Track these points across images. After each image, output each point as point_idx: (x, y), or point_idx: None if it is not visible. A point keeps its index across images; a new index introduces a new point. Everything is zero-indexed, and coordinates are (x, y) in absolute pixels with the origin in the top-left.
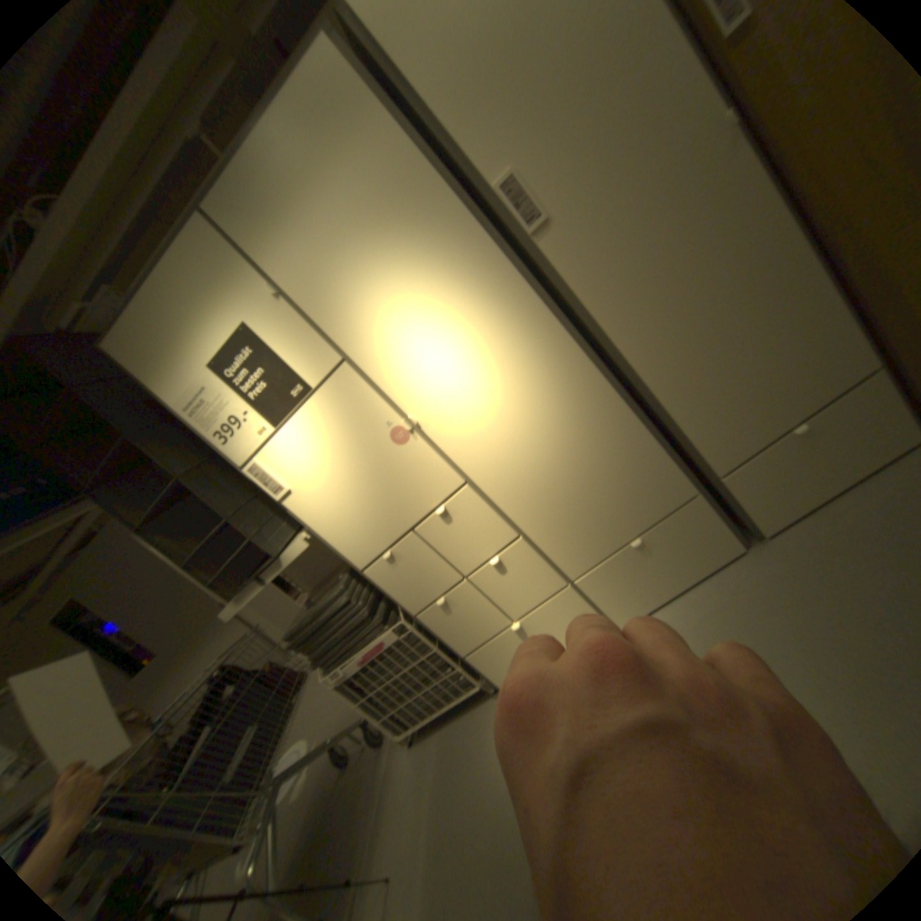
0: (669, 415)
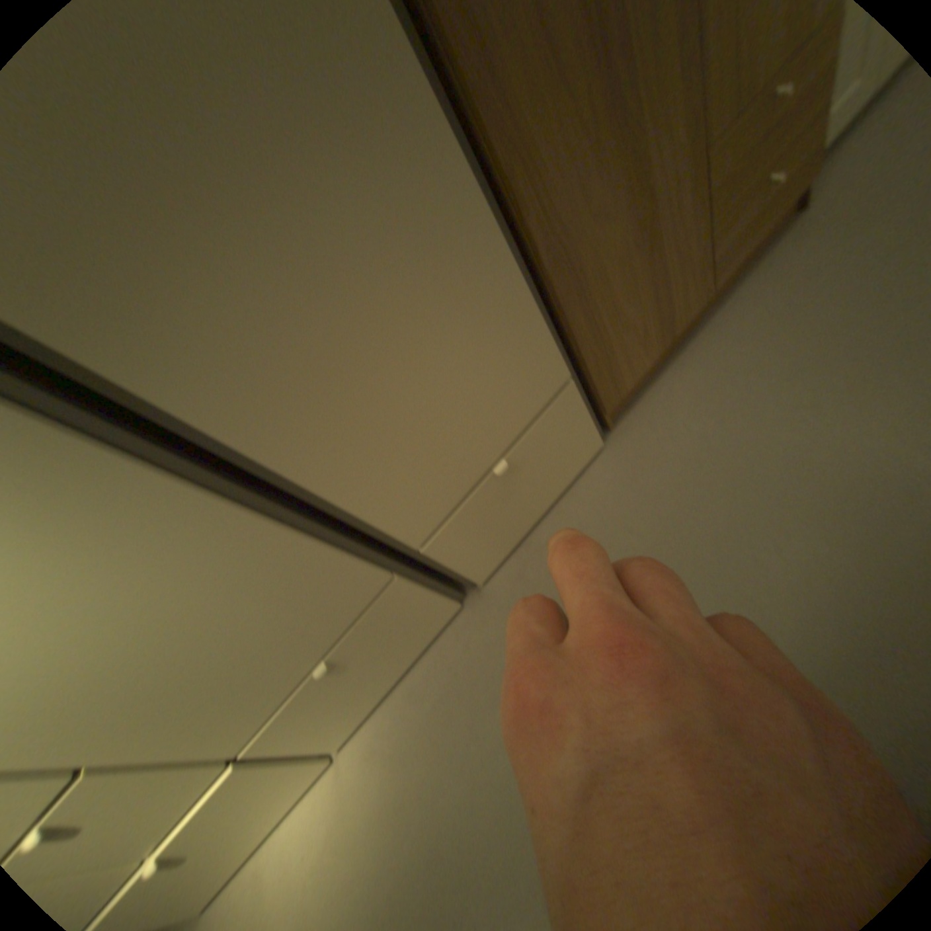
0: (317, 500)
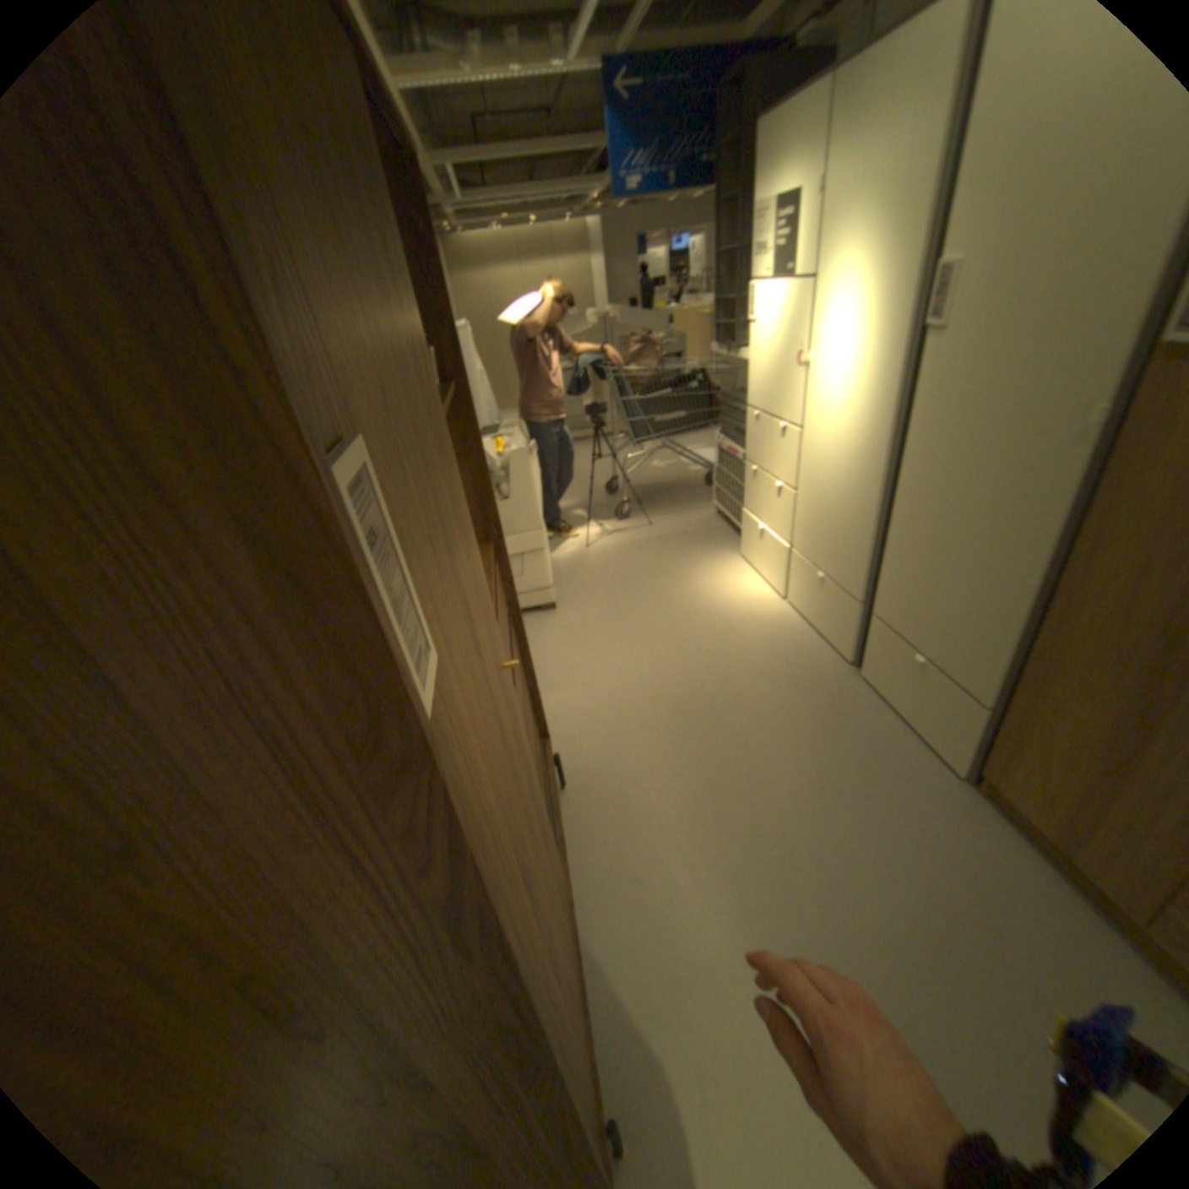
0: (888, 543)
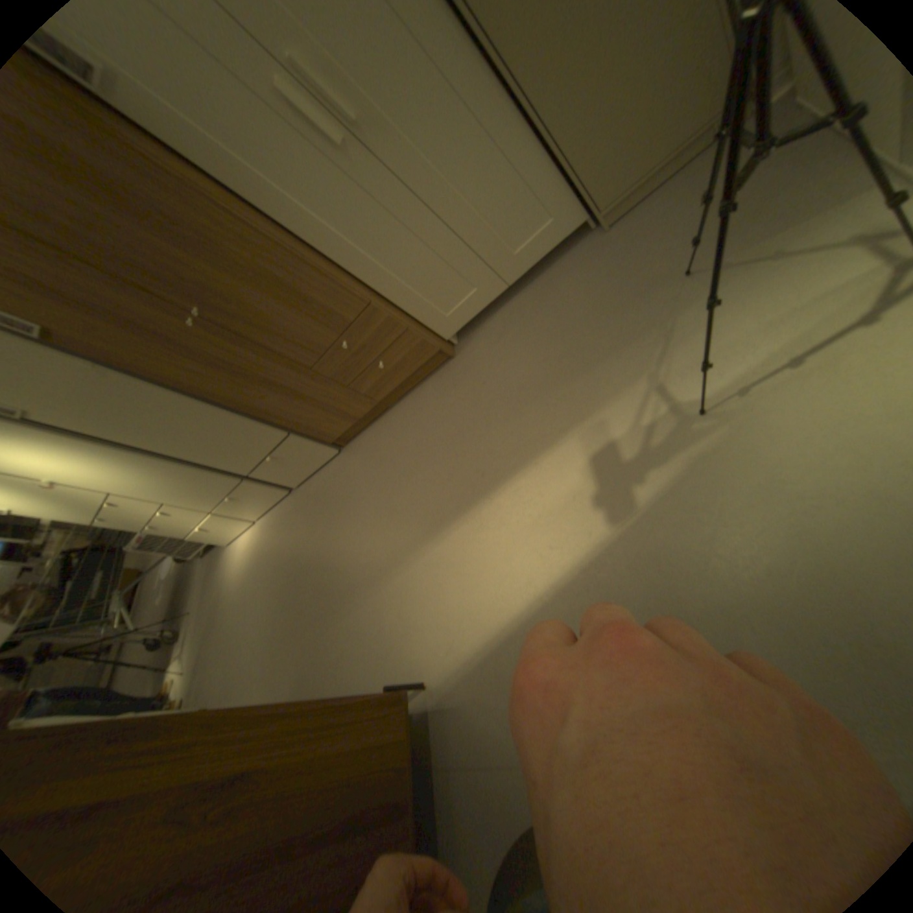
0: (193, 460)
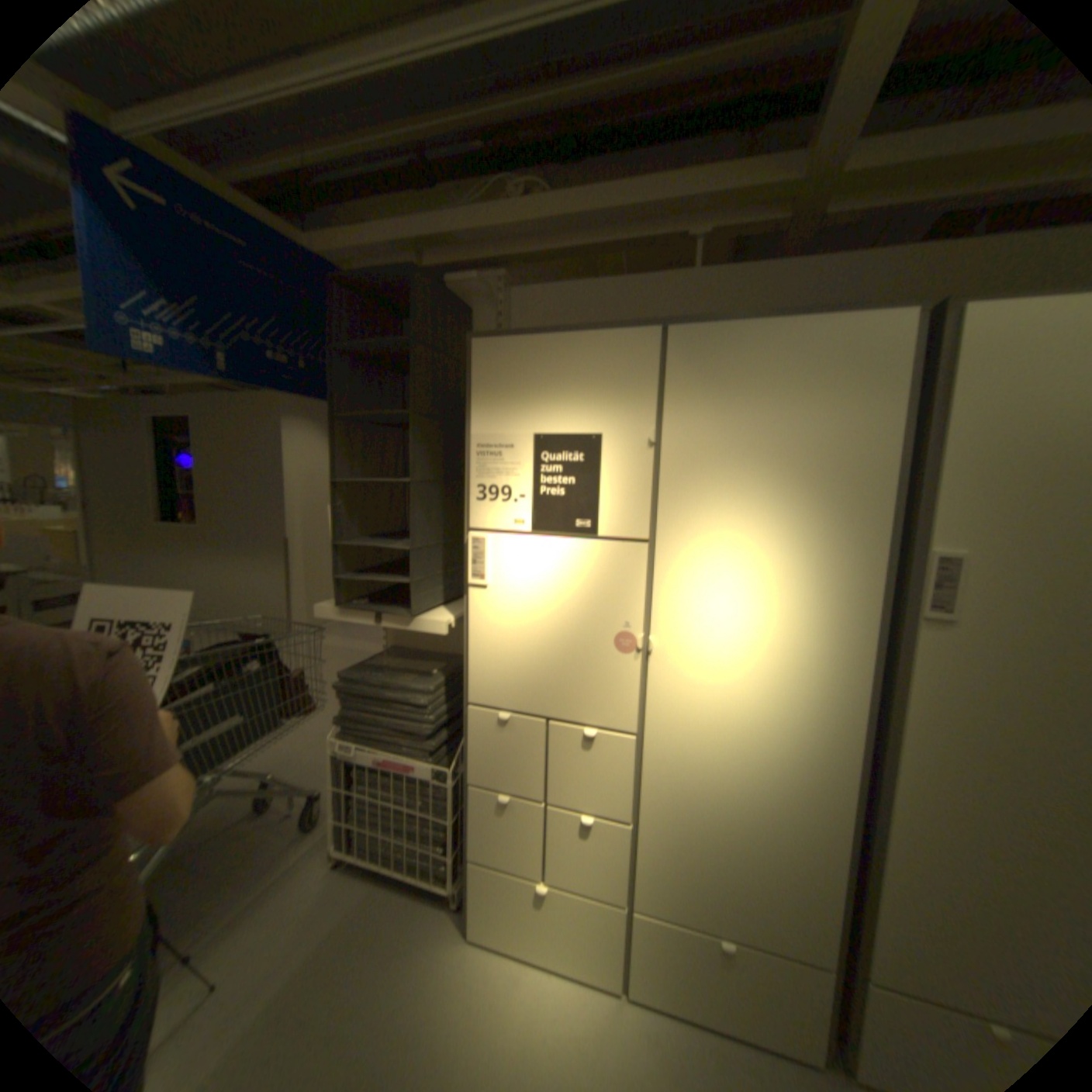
0: (879, 879)
